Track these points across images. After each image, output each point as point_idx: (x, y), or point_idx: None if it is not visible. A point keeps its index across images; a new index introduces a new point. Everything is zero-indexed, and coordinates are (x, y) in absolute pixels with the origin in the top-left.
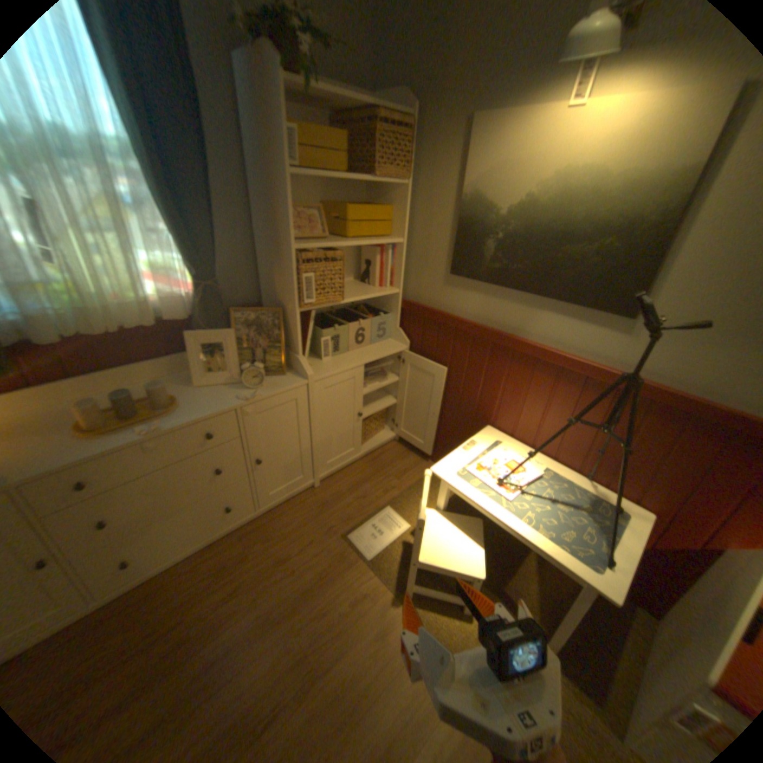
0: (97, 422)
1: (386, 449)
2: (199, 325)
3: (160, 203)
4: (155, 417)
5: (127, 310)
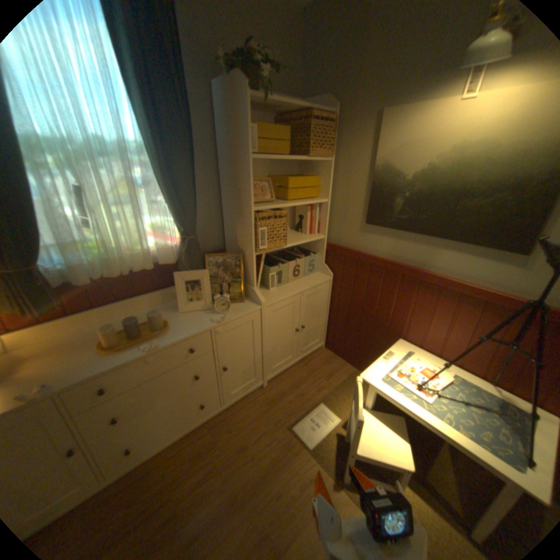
0: (113, 341)
1: (315, 356)
2: (183, 267)
3: (161, 183)
4: (154, 337)
5: (134, 258)
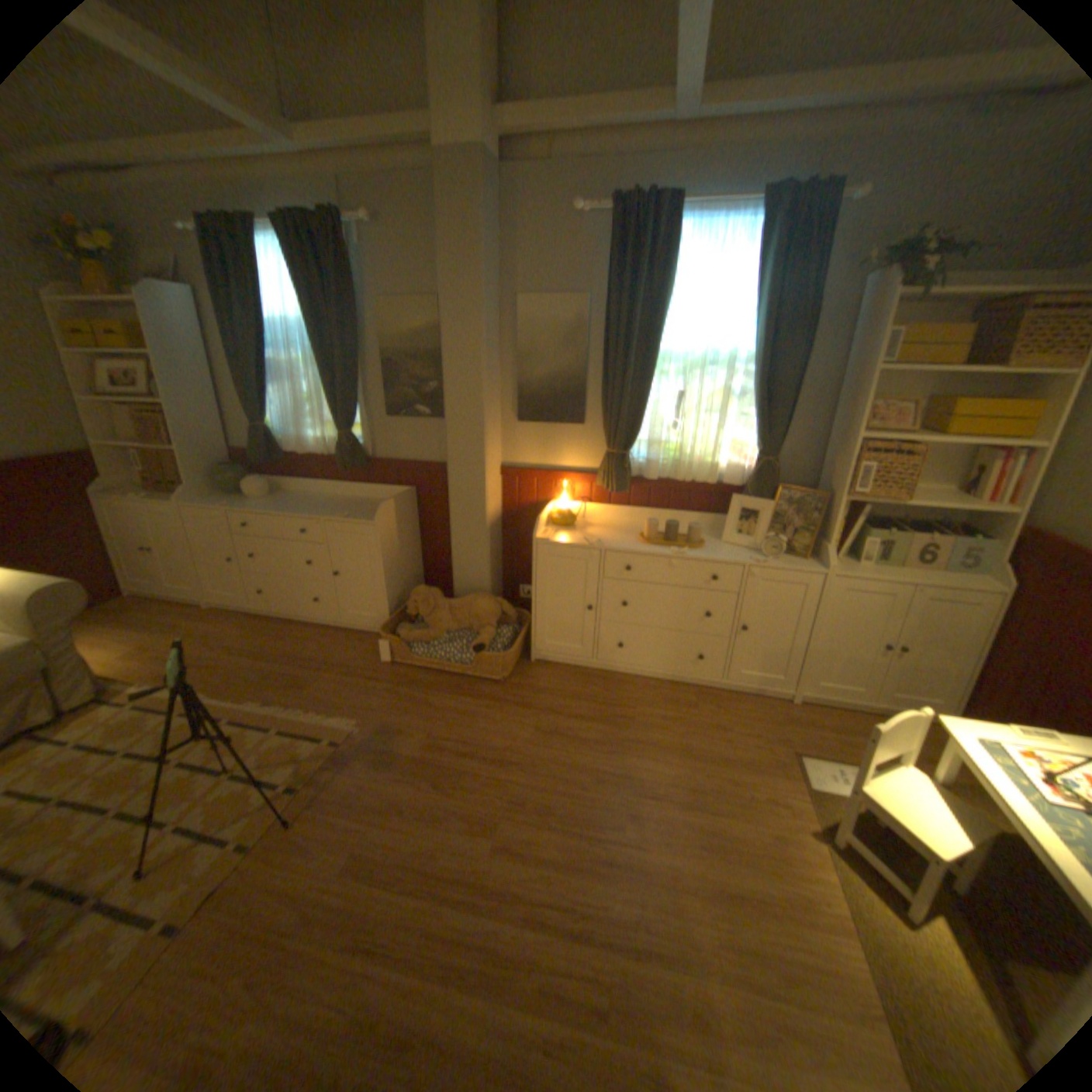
0: (651, 536)
1: None
2: (745, 493)
3: (755, 394)
4: (684, 548)
5: (700, 470)
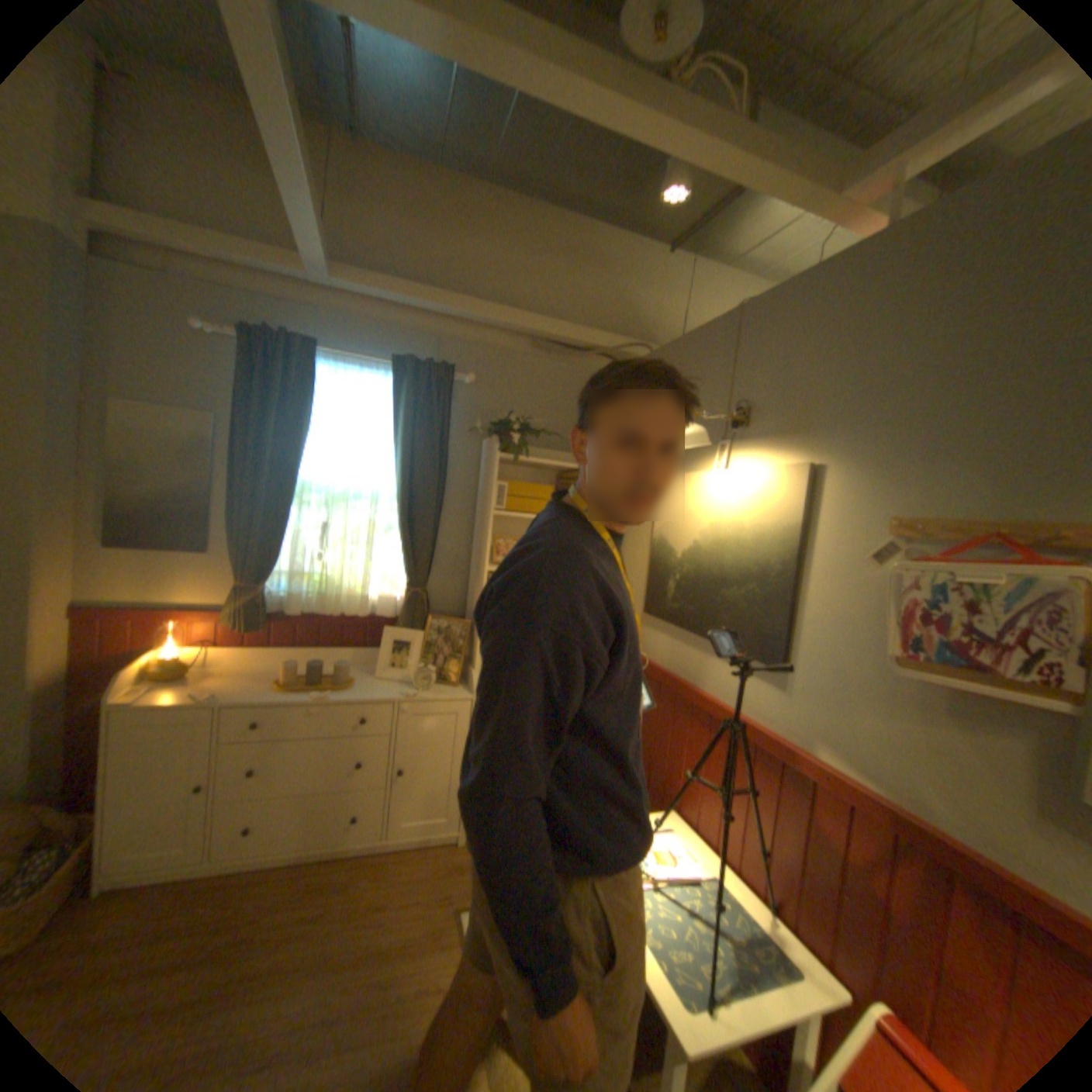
0: (290, 682)
1: None
2: (399, 625)
3: (400, 530)
4: (330, 691)
5: (352, 603)
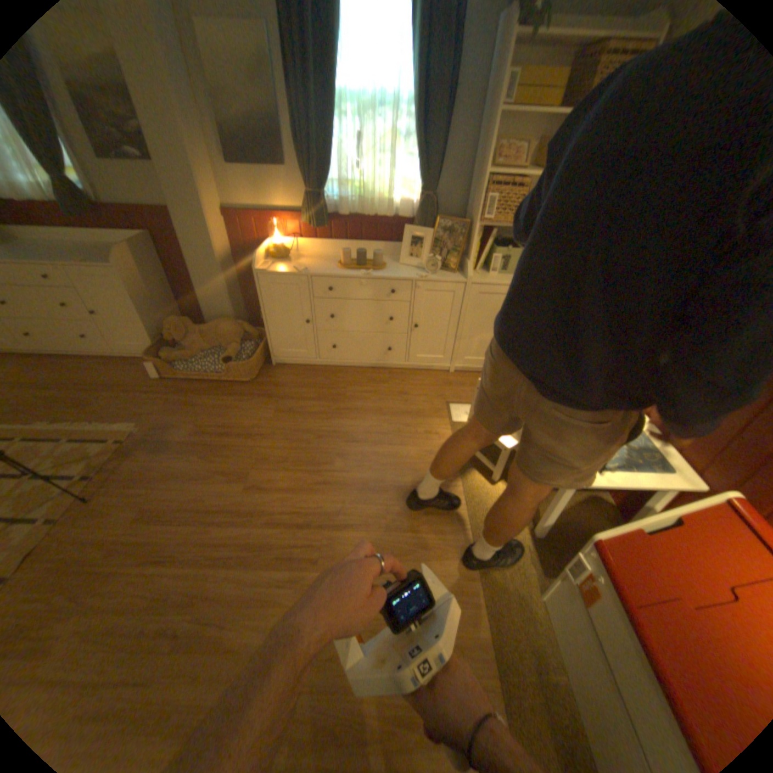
0: (346, 263)
1: None
2: (414, 224)
3: (416, 135)
4: (371, 271)
5: (381, 206)
